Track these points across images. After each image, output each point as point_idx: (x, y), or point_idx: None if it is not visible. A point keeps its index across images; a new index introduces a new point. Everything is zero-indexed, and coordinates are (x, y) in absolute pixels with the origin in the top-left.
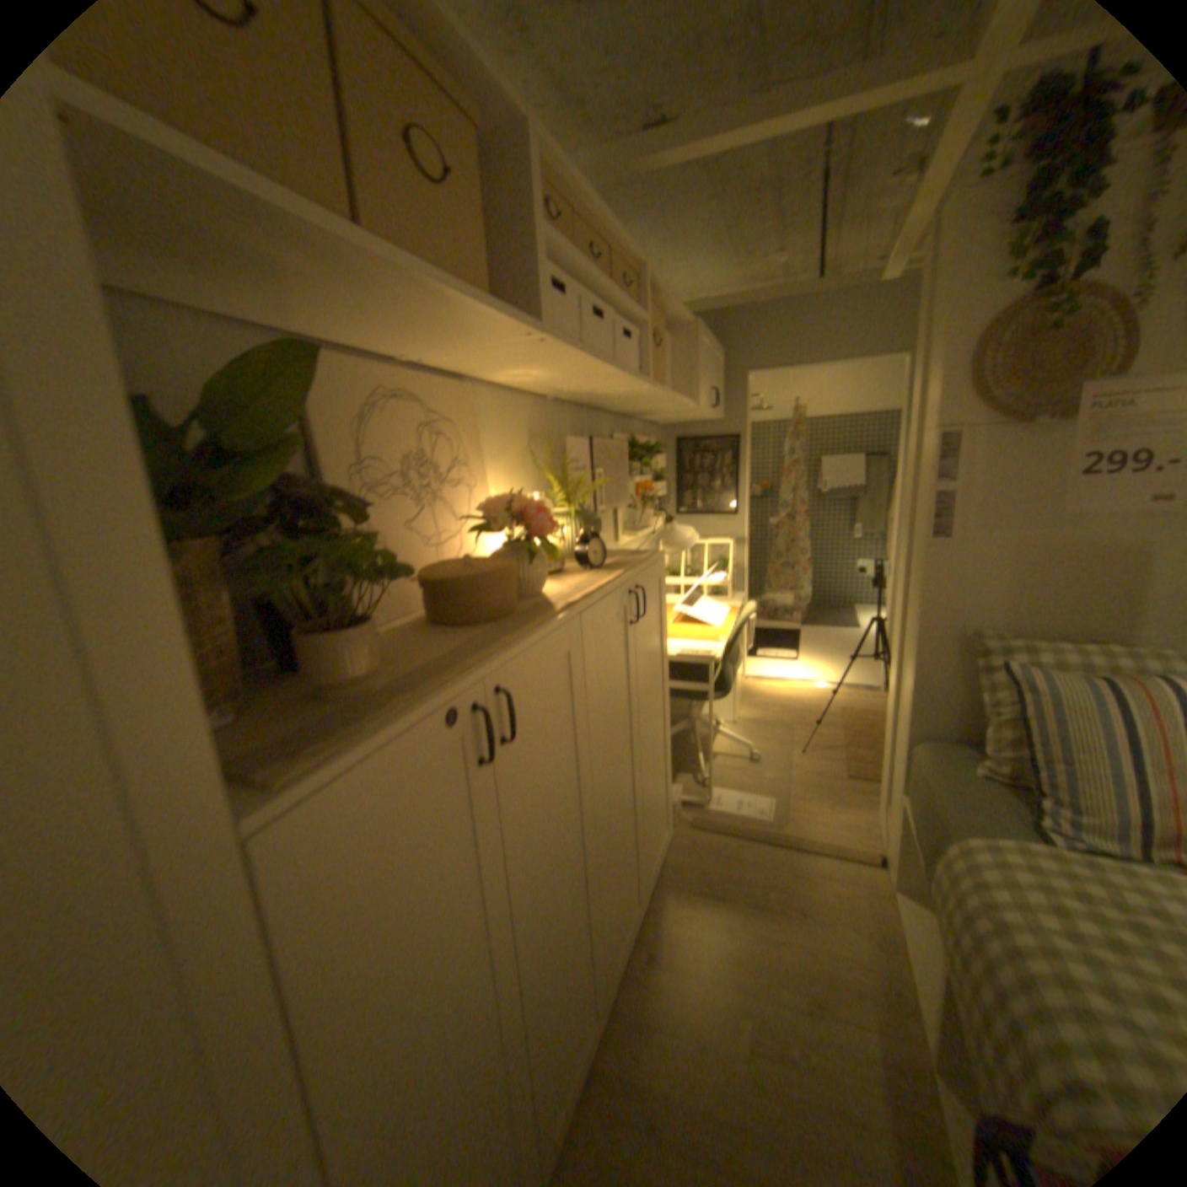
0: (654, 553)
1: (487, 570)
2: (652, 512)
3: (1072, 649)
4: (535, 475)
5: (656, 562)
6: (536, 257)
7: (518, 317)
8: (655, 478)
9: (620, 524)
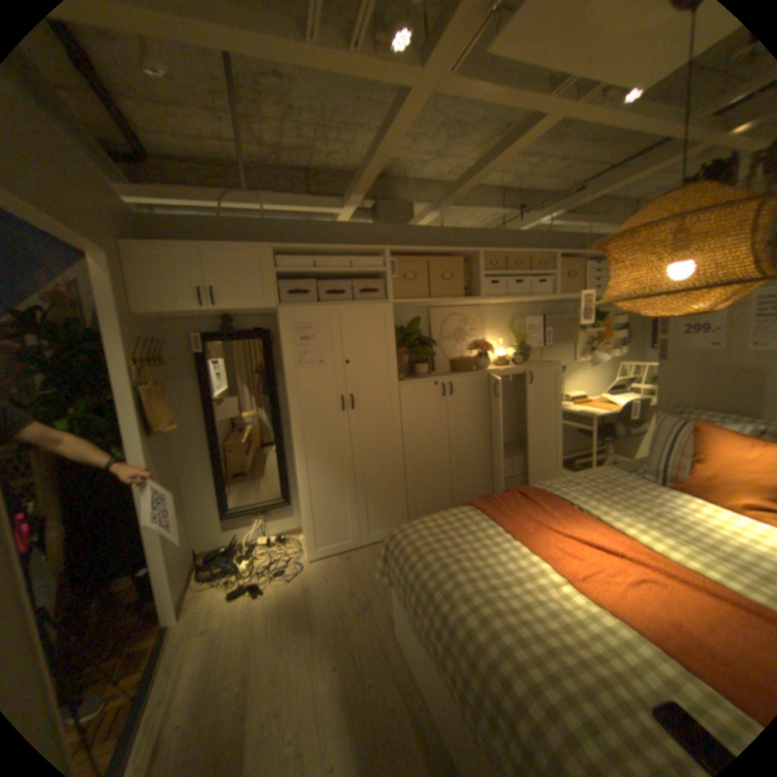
0: (552, 363)
1: (460, 360)
2: (616, 347)
3: (710, 415)
4: (507, 333)
5: (550, 366)
6: (479, 282)
7: (469, 300)
8: (622, 329)
9: (576, 353)
